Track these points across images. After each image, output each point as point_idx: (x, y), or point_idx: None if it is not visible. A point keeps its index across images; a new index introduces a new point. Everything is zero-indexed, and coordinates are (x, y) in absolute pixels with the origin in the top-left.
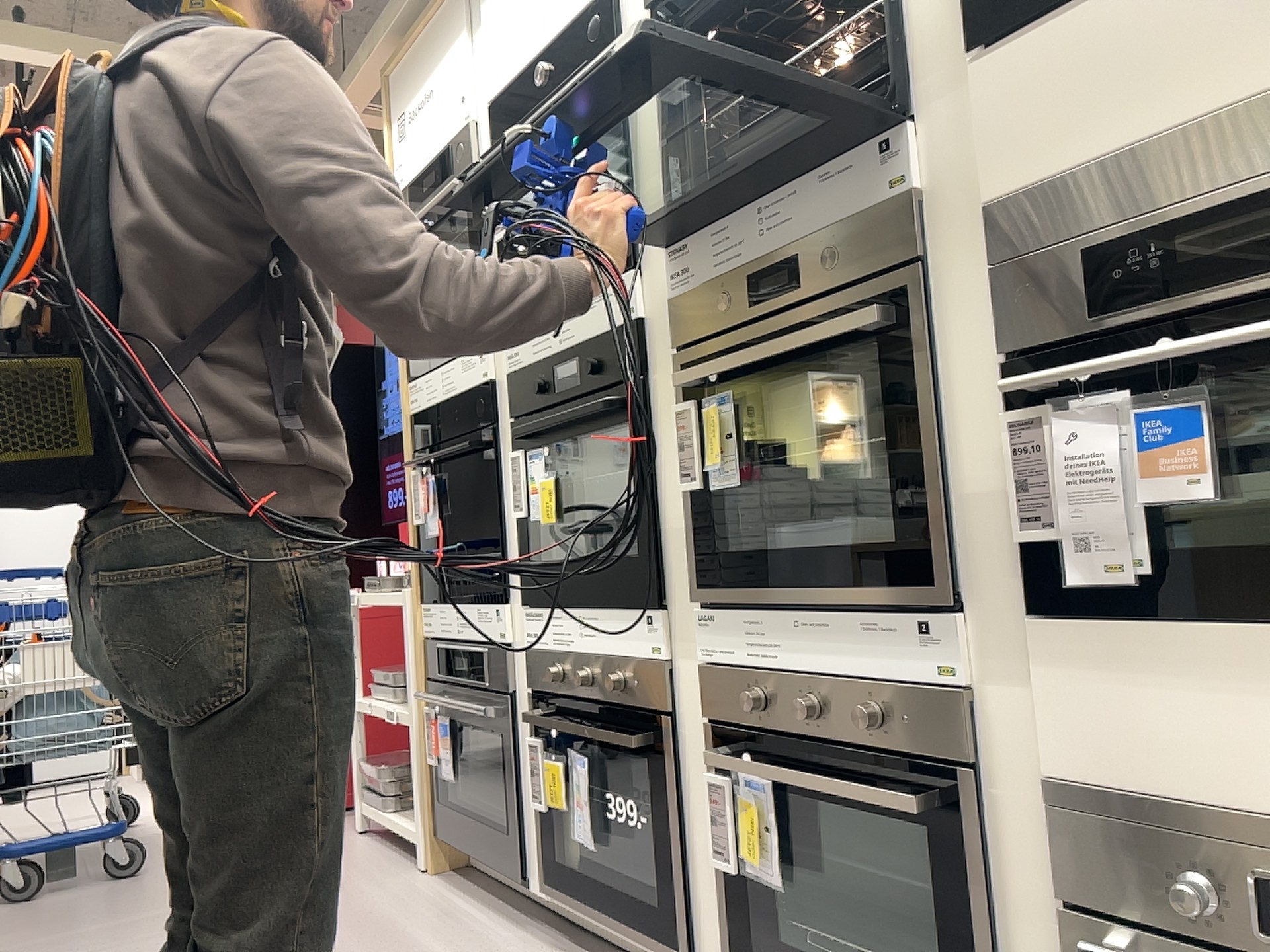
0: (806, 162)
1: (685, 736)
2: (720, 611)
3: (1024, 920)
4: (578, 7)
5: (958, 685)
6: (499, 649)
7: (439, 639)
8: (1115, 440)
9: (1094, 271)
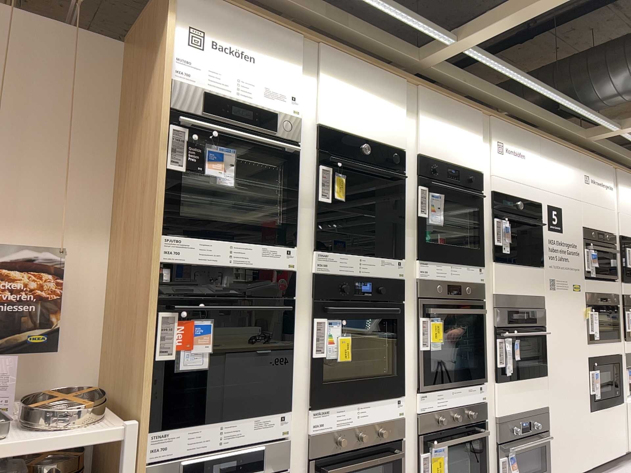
0: (462, 261)
1: (404, 444)
2: (426, 392)
3: (488, 451)
4: (390, 142)
5: (484, 400)
6: (270, 442)
7: (182, 456)
8: (509, 347)
9: (508, 314)
